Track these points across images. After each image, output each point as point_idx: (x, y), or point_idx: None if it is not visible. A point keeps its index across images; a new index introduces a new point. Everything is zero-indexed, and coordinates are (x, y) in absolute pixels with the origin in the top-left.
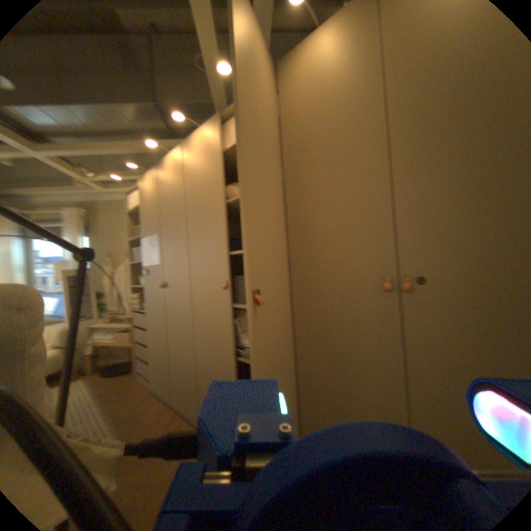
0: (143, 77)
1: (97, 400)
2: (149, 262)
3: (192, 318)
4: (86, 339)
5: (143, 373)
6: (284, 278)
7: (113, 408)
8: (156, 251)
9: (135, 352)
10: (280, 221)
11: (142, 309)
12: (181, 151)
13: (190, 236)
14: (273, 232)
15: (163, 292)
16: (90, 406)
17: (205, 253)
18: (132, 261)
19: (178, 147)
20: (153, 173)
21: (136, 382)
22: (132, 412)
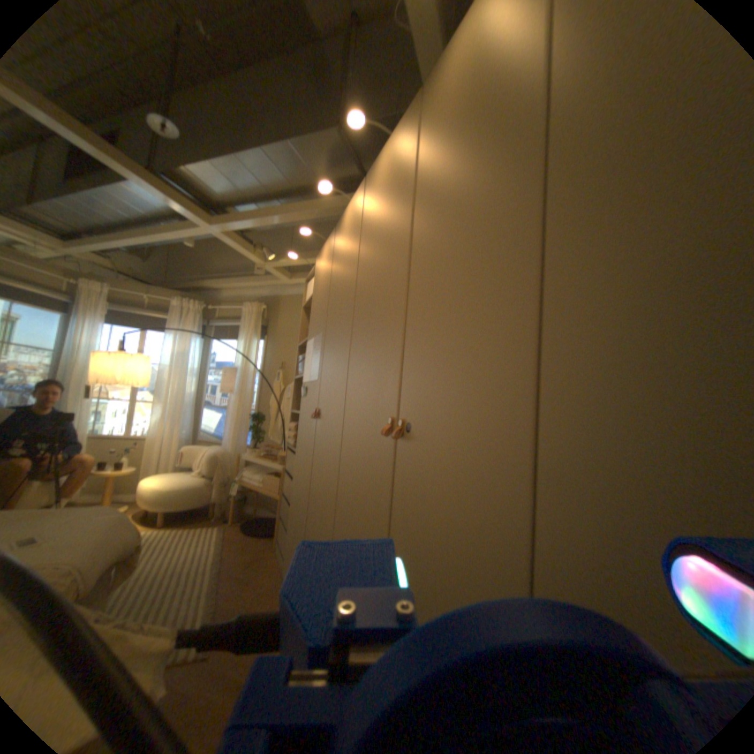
0: (332, 92)
1: (220, 568)
2: (309, 377)
3: (339, 481)
4: (241, 474)
5: (282, 547)
6: (521, 431)
7: (229, 590)
8: (318, 359)
9: (282, 511)
10: (527, 266)
11: (298, 448)
12: (365, 188)
13: (355, 331)
14: (505, 300)
15: (316, 426)
16: (207, 575)
17: (371, 360)
18: (299, 375)
19: (362, 184)
20: (332, 240)
21: (276, 558)
22: (246, 610)
